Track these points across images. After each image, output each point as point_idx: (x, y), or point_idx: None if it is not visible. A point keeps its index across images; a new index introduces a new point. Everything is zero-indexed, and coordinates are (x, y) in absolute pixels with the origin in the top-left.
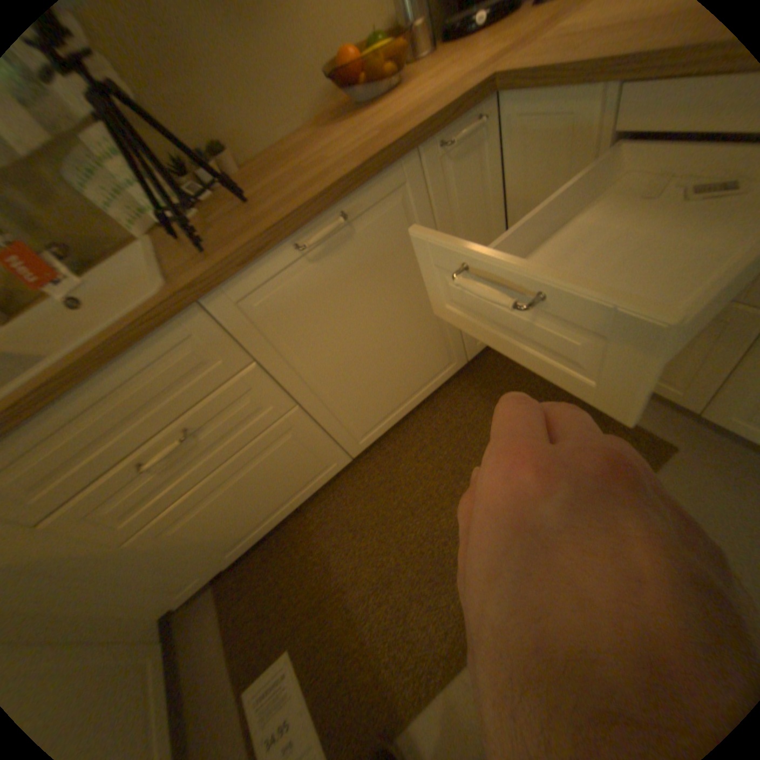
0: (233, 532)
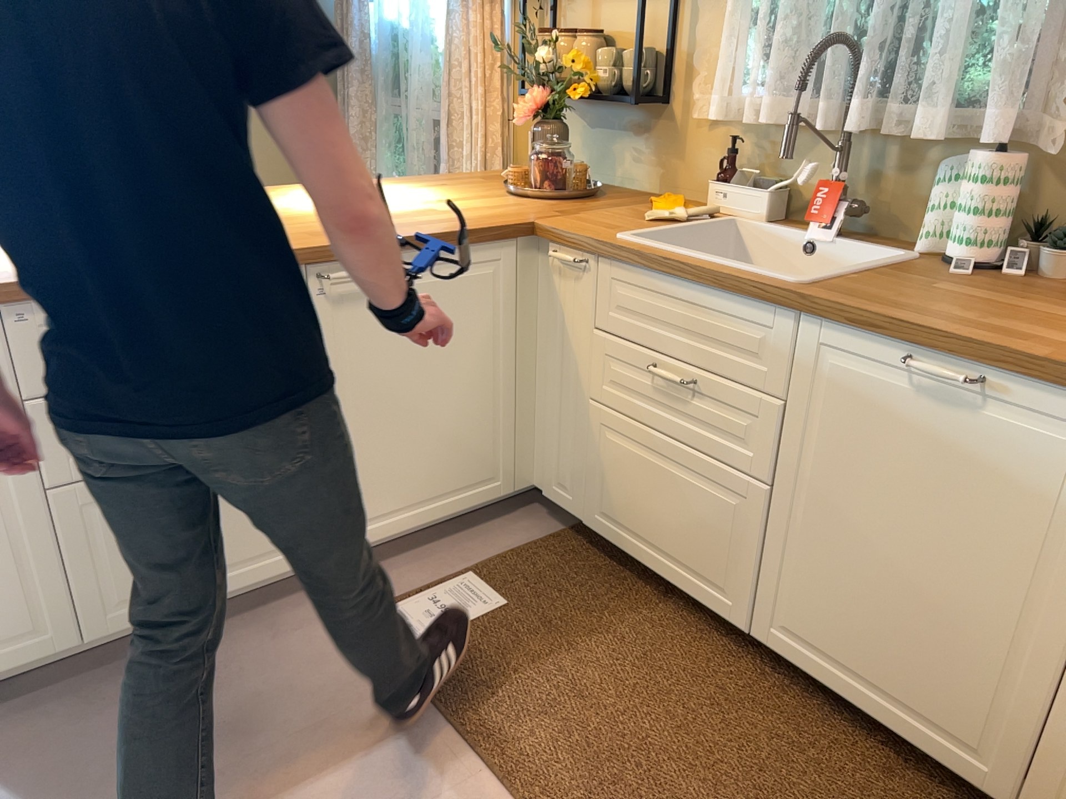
0: (620, 507)
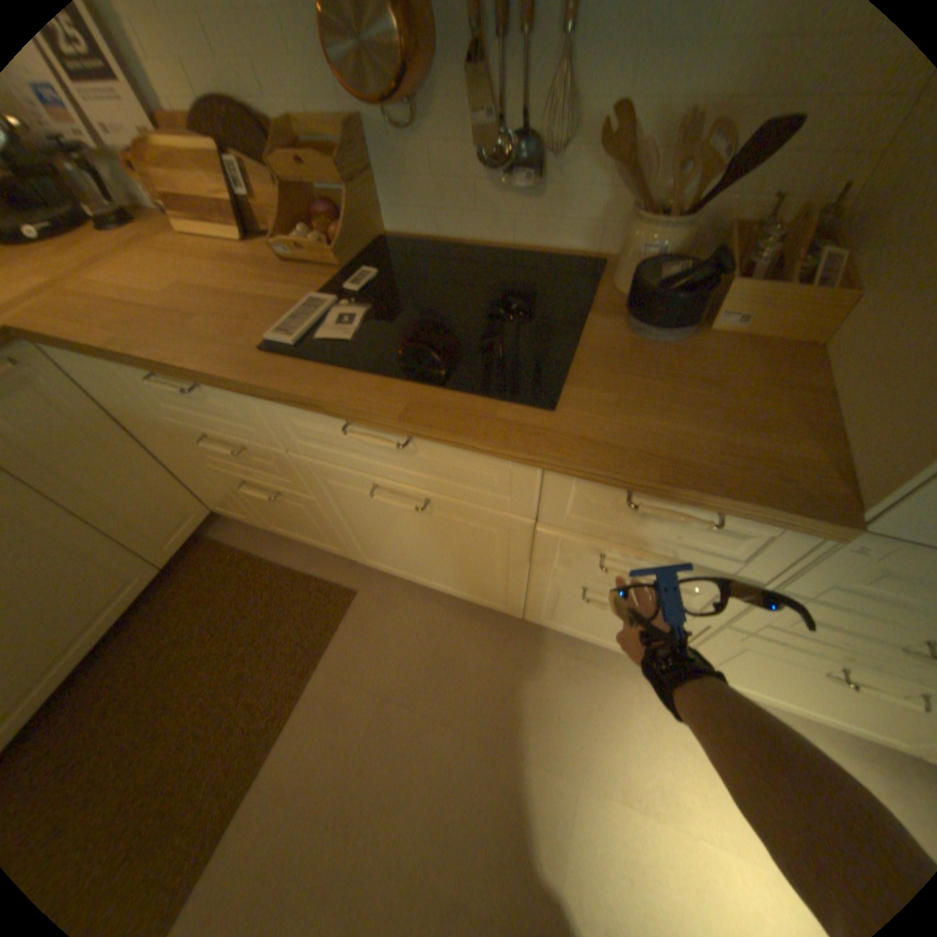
0: None
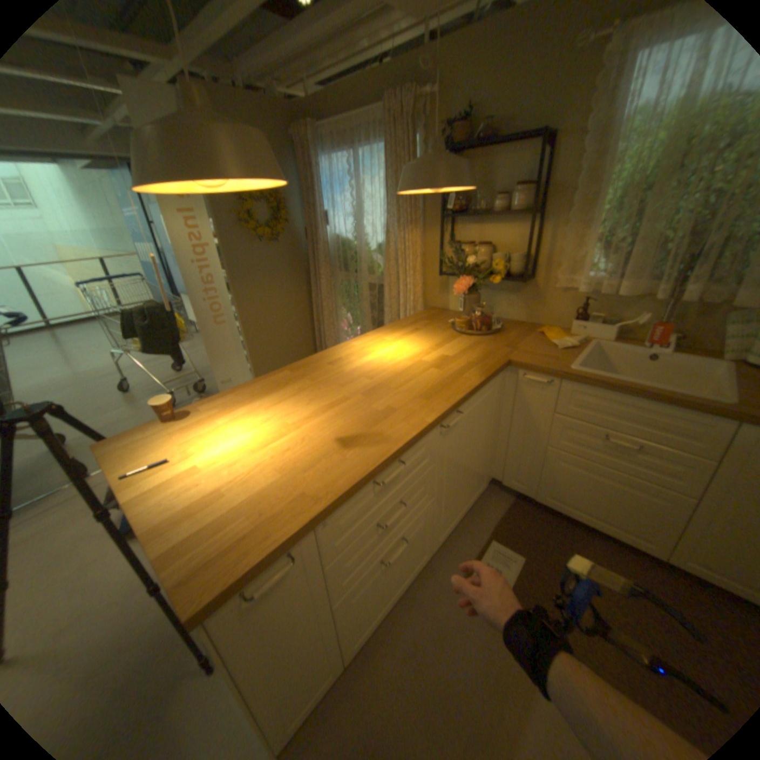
0: (568, 497)
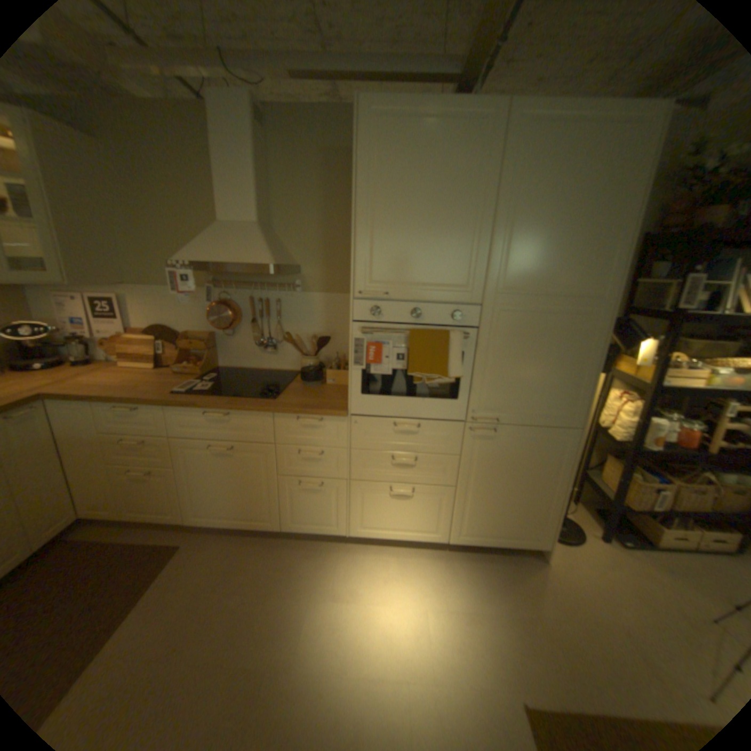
0: None
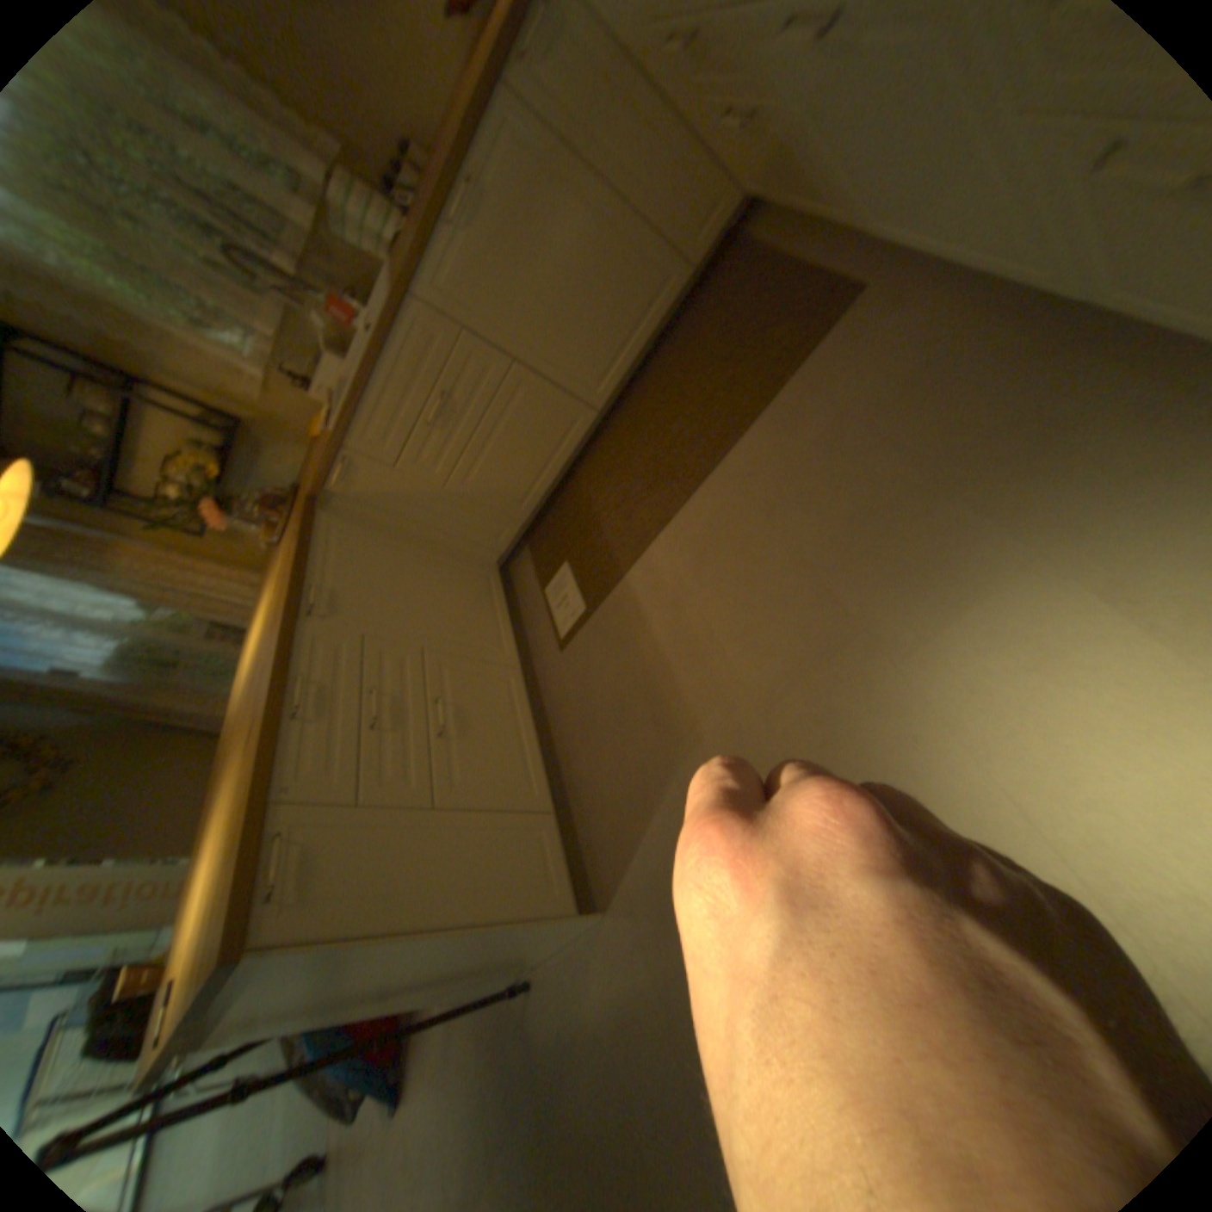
0: (517, 487)
